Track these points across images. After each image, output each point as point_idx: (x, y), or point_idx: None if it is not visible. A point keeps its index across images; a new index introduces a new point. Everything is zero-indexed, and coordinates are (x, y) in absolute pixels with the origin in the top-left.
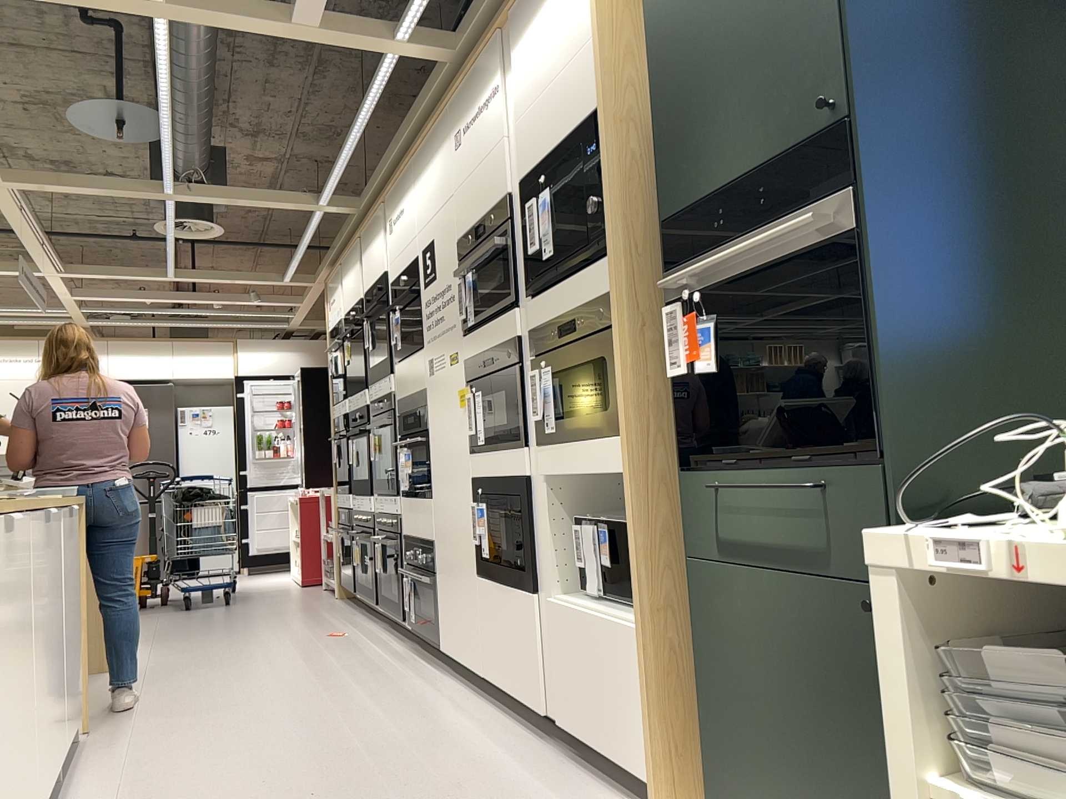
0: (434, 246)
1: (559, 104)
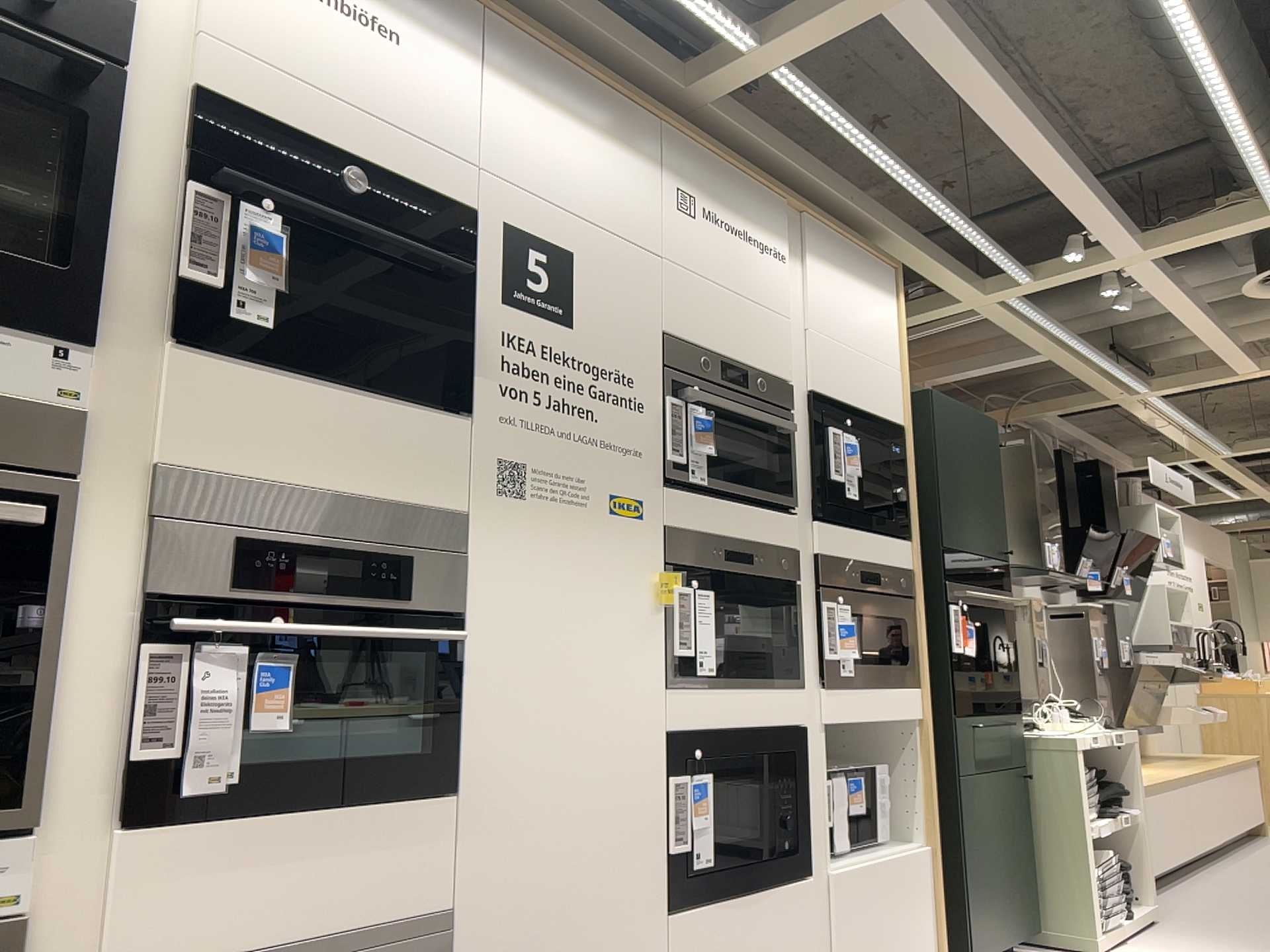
0: (573, 266)
1: (864, 377)
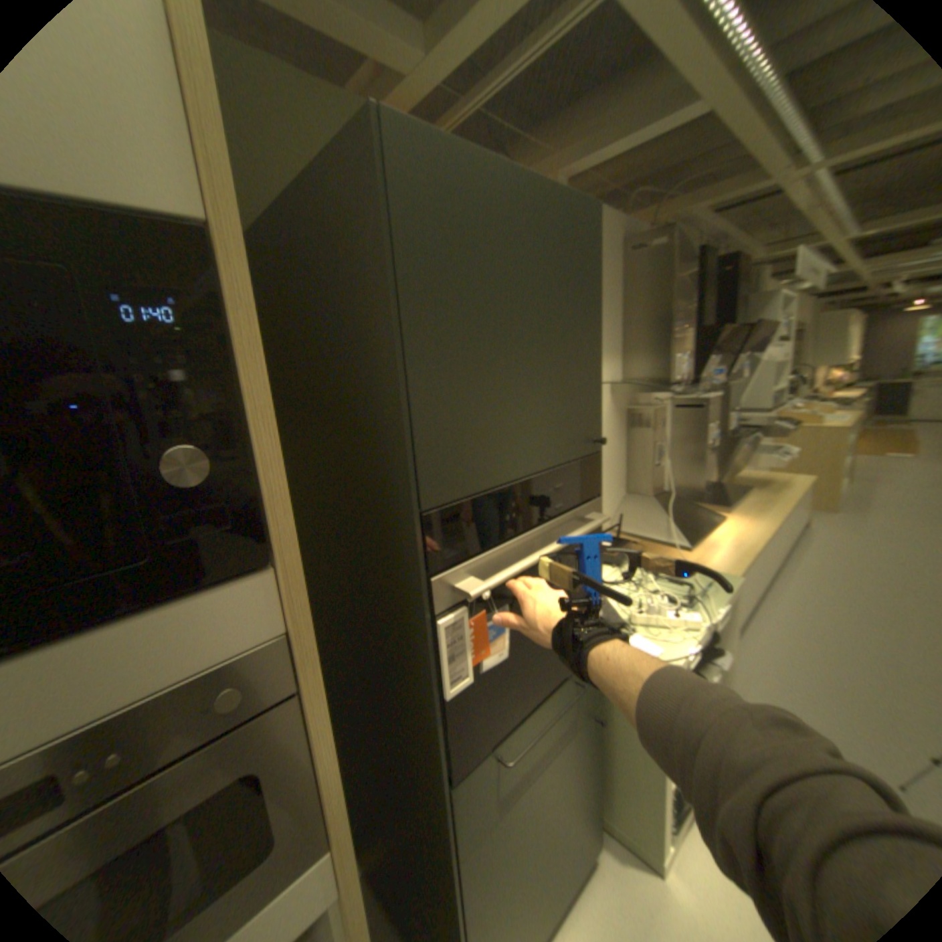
0: None
1: None
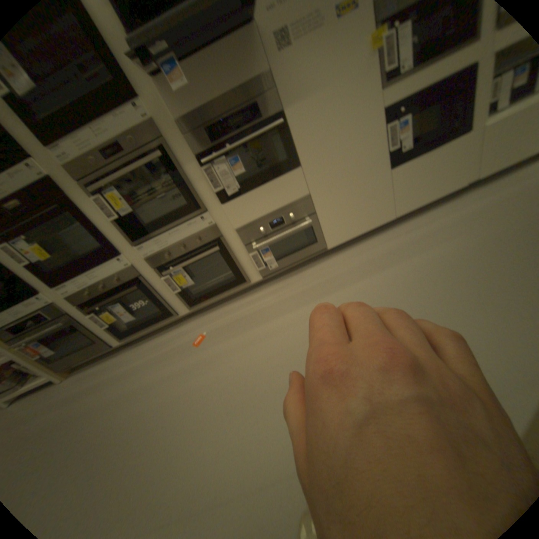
0: None
1: None
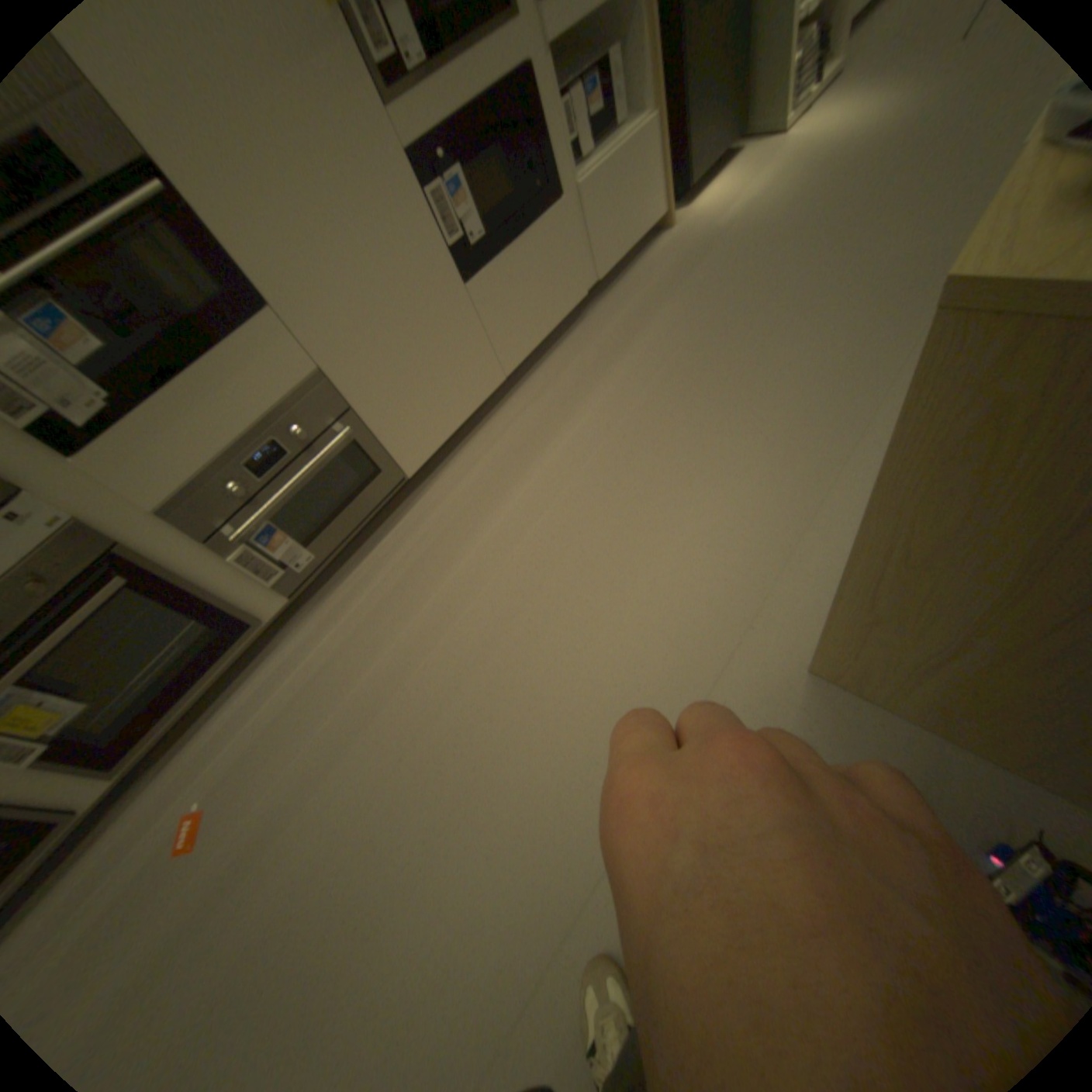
0: None
1: None
